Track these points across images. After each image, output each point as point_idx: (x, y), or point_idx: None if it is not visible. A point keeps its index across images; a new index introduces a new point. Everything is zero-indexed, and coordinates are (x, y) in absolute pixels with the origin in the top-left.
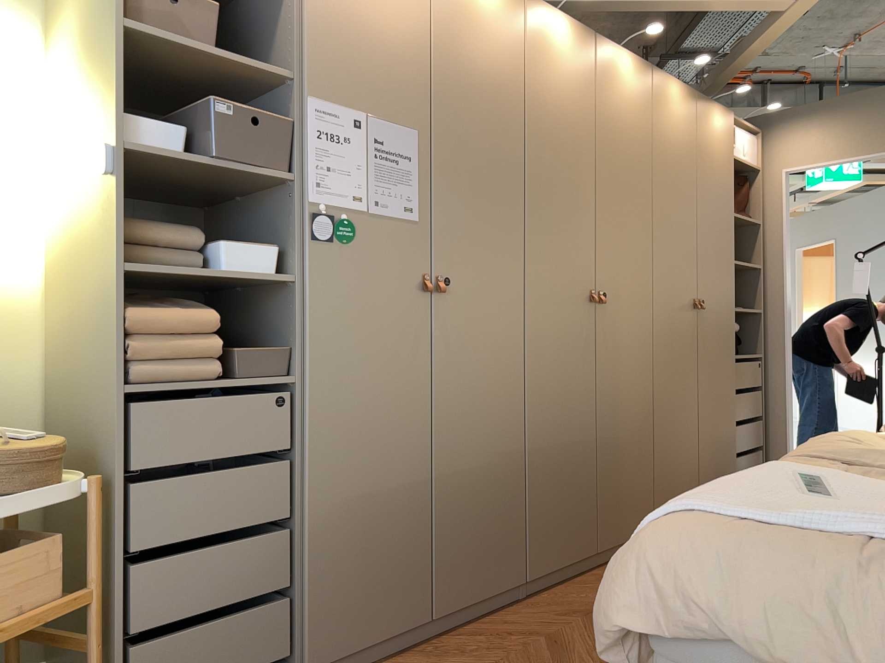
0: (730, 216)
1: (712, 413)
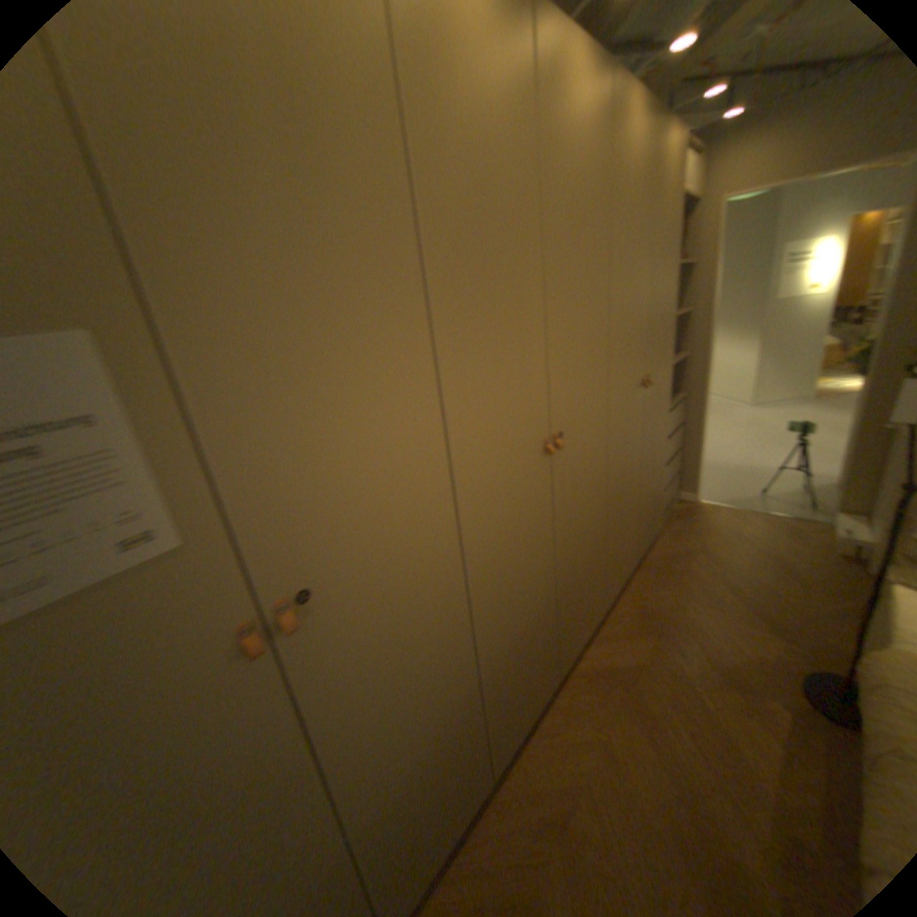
0: (677, 258)
1: (656, 473)
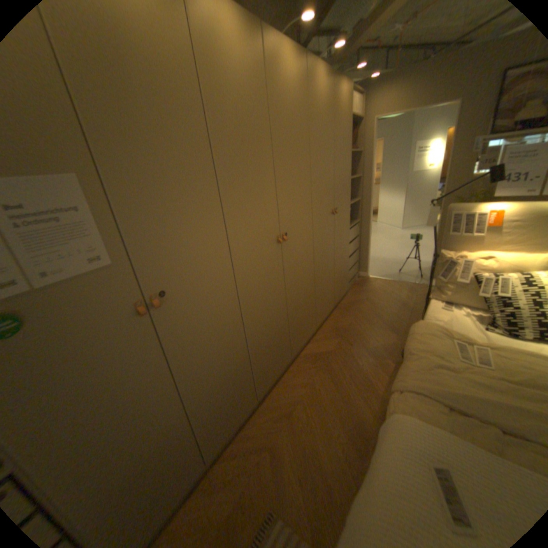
0: (352, 148)
1: (342, 259)
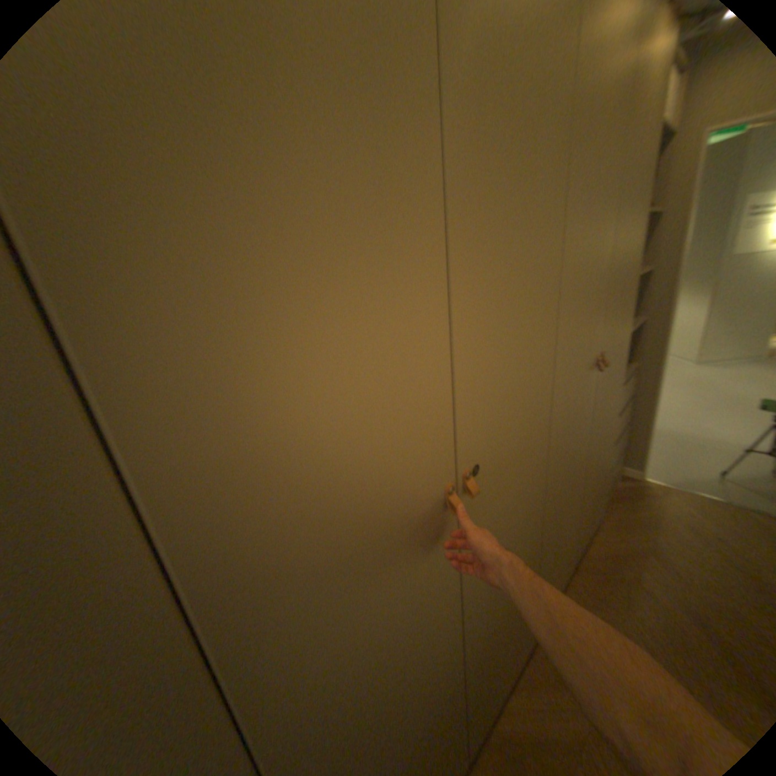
0: (642, 205)
1: (603, 462)
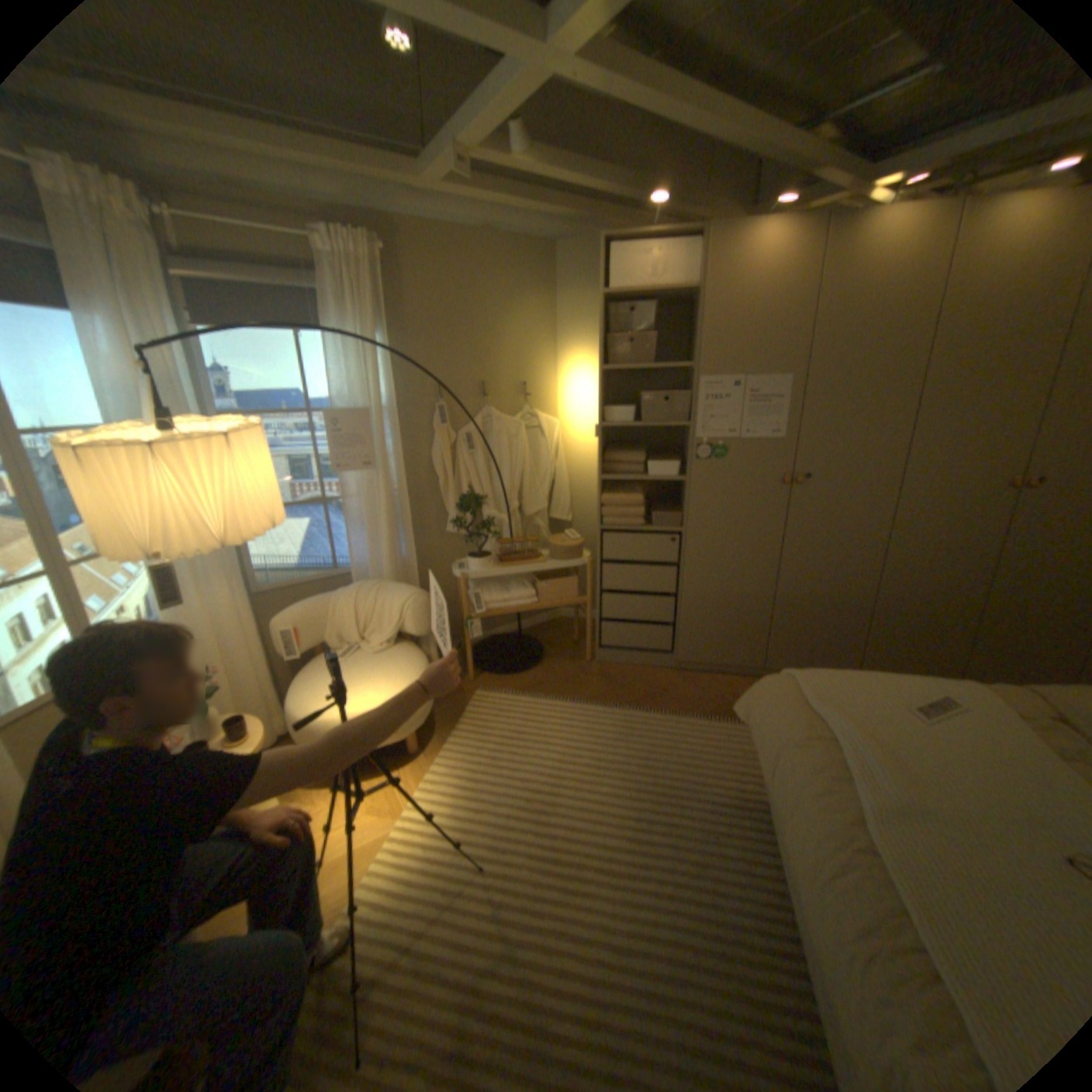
0: None
1: None
